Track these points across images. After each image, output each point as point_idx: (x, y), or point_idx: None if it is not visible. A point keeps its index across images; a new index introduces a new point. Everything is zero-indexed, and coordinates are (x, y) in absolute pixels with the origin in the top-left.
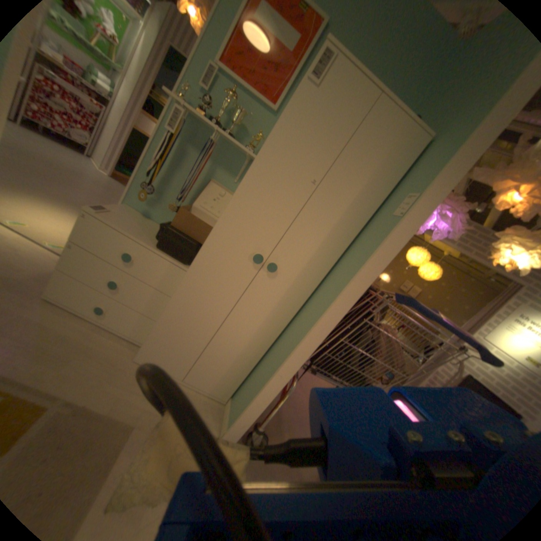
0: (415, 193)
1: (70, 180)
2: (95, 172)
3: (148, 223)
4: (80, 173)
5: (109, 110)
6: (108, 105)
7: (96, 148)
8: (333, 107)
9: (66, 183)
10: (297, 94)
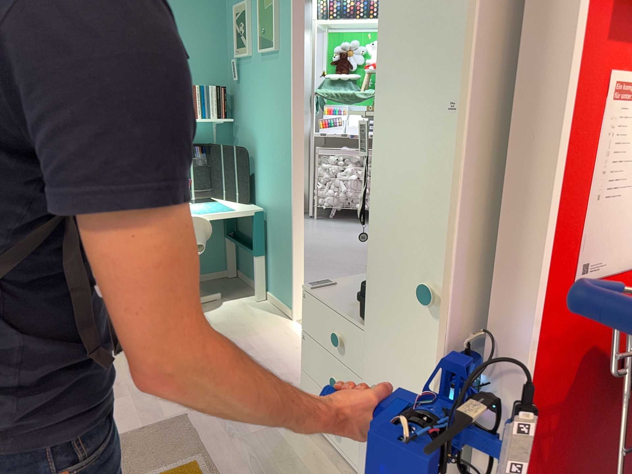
0: None
1: None
2: None
3: None
4: None
5: None
6: None
7: None
8: None
9: None
10: (381, 0)
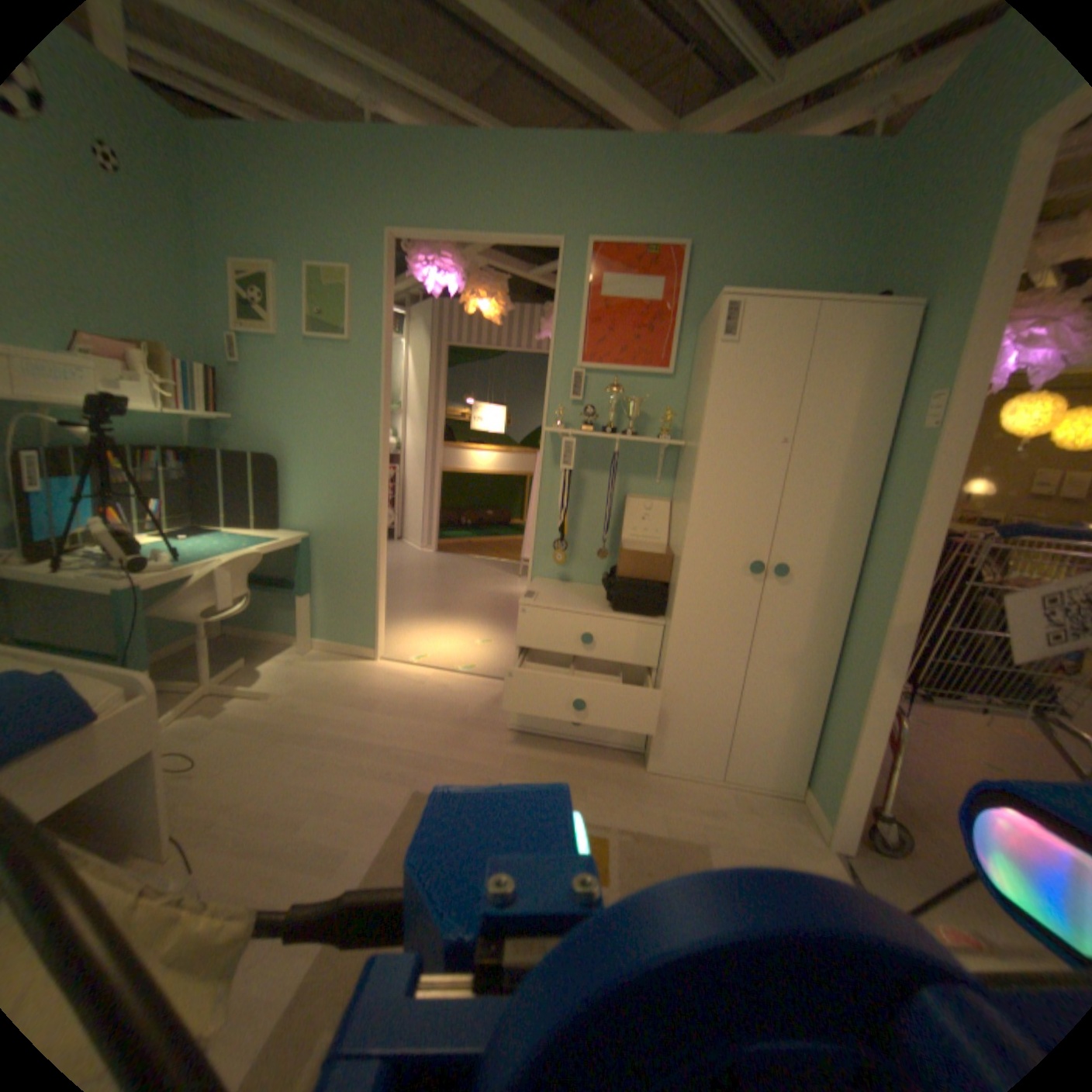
0: (941, 388)
1: (409, 578)
2: (418, 553)
3: (571, 585)
4: (409, 564)
5: (401, 464)
6: (396, 458)
7: (403, 521)
8: (766, 349)
9: (409, 585)
10: (715, 362)
